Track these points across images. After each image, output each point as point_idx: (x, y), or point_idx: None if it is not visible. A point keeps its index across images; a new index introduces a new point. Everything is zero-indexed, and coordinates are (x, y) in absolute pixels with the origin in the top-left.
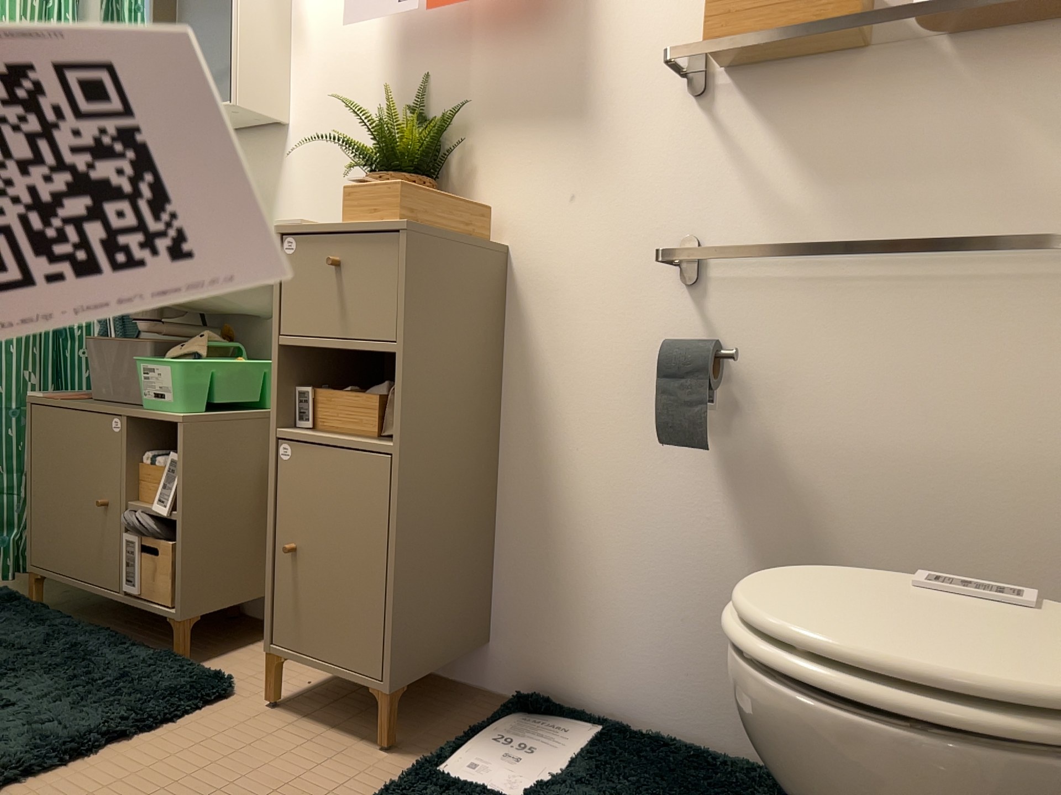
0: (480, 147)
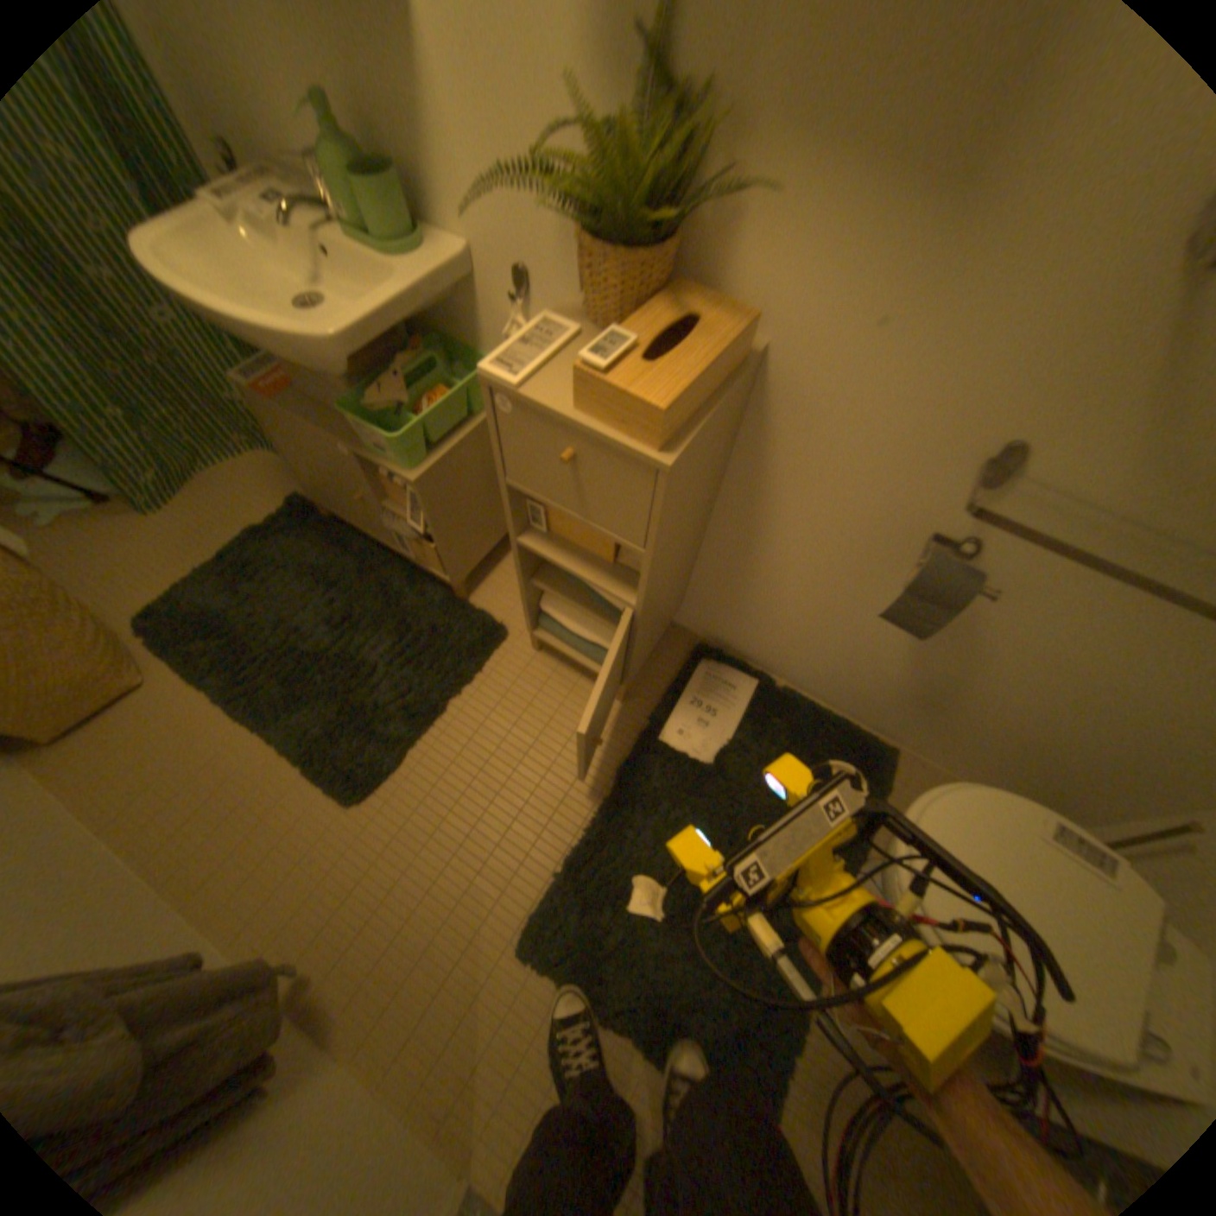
0: (761, 168)
